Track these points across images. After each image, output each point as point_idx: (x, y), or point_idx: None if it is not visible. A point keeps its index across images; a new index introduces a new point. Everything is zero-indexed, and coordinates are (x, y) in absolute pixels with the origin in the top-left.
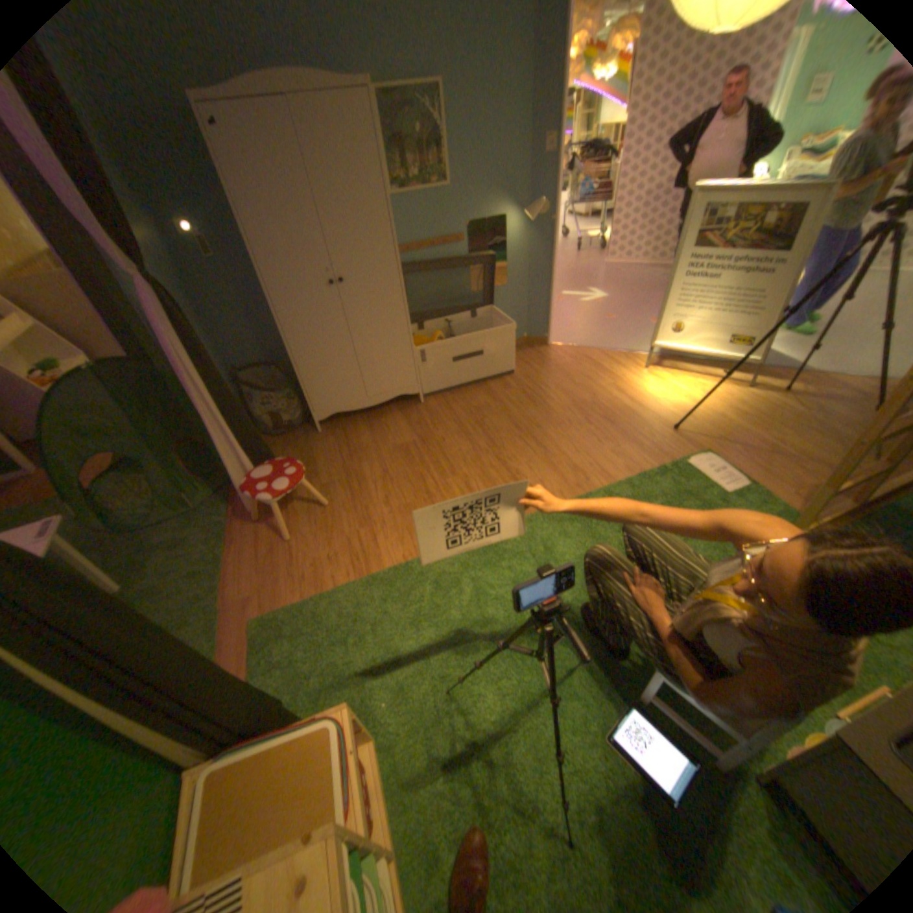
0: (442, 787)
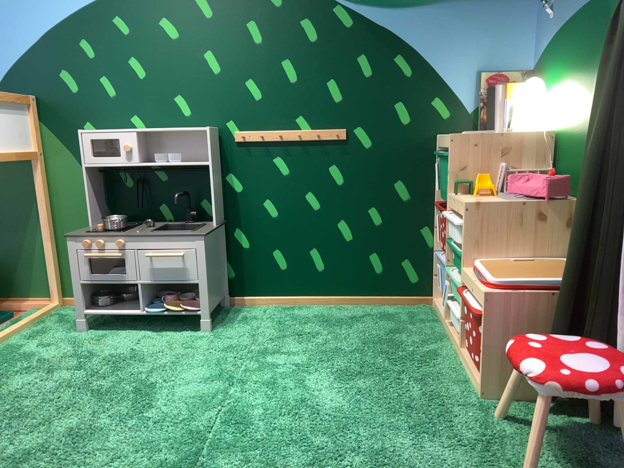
0: (414, 371)
